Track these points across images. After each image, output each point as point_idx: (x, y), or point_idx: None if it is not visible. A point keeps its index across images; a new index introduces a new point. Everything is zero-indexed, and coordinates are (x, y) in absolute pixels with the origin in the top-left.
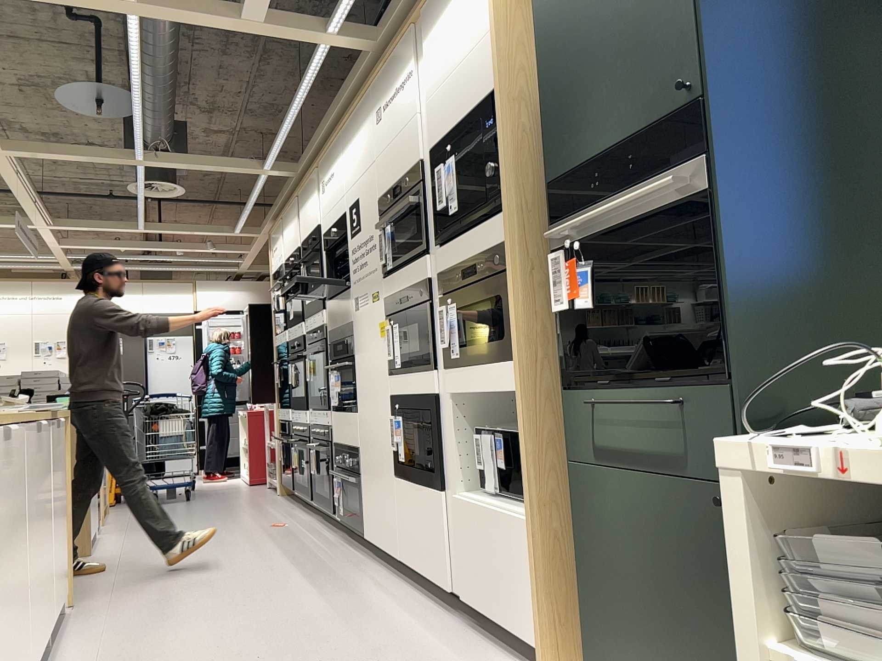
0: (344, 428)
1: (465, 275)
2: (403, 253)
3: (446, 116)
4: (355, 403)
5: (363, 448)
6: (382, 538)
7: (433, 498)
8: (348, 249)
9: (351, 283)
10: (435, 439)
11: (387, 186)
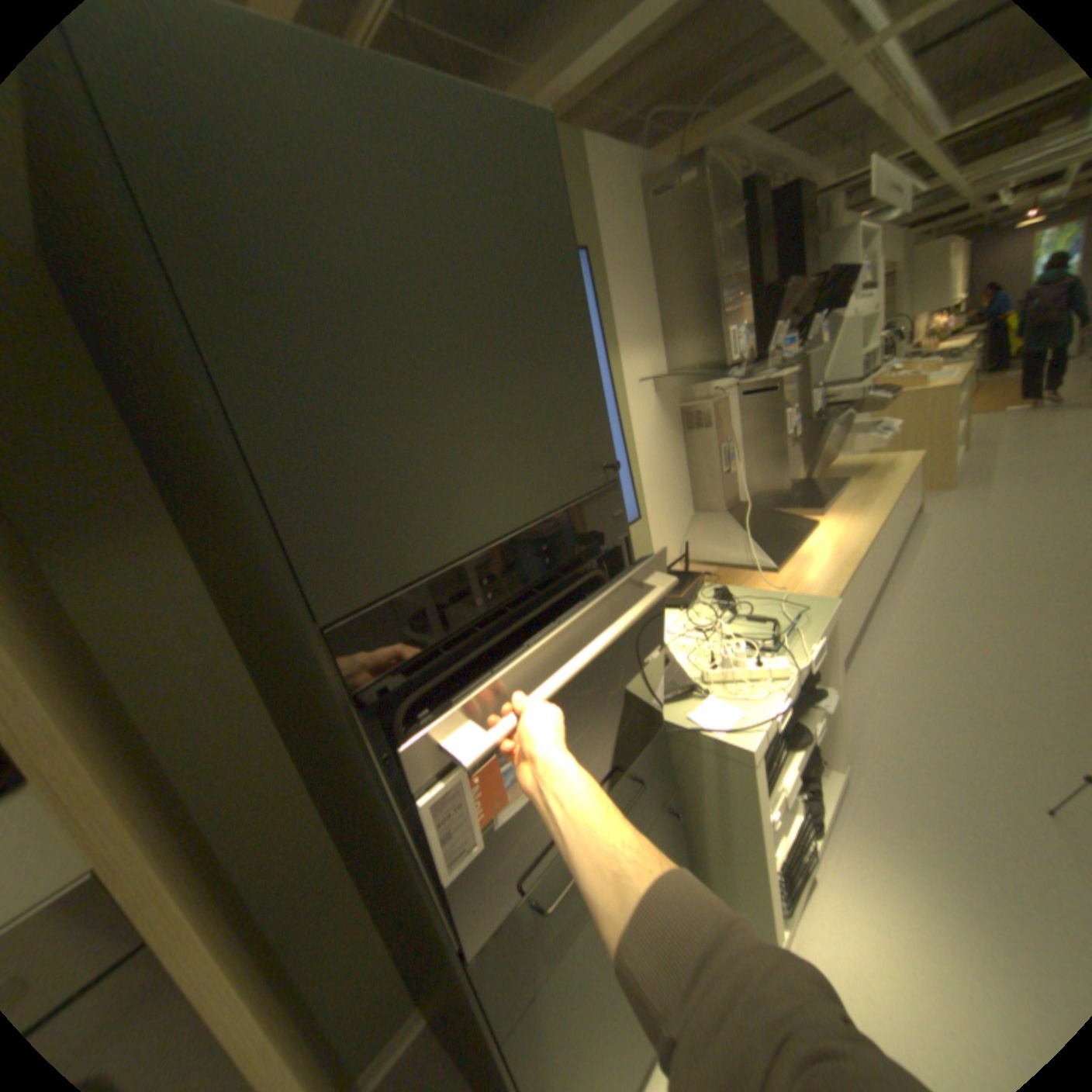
0: None
1: None
2: None
3: None
4: None
5: None
6: None
7: None
8: None
9: None
10: None
11: None
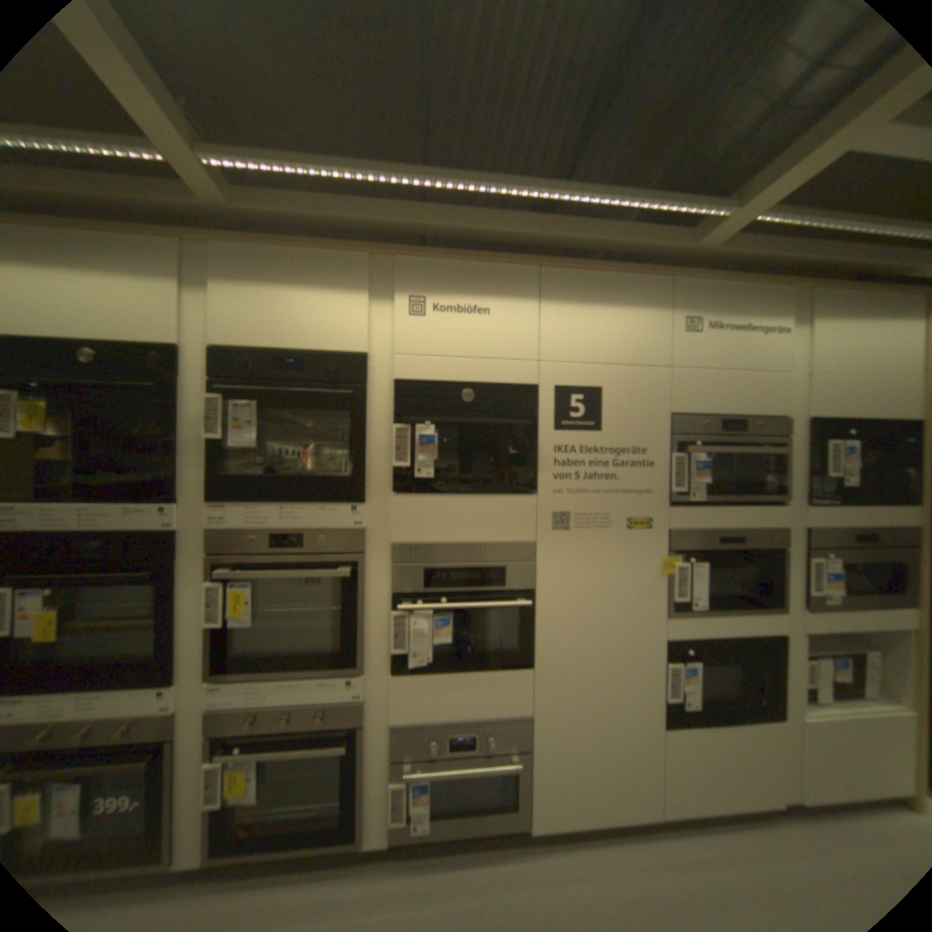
0: (462, 696)
1: (859, 540)
2: (734, 492)
3: (847, 403)
4: (526, 656)
5: (550, 714)
6: (605, 814)
7: (763, 733)
8: (541, 441)
9: (540, 489)
10: (777, 677)
11: (703, 410)
